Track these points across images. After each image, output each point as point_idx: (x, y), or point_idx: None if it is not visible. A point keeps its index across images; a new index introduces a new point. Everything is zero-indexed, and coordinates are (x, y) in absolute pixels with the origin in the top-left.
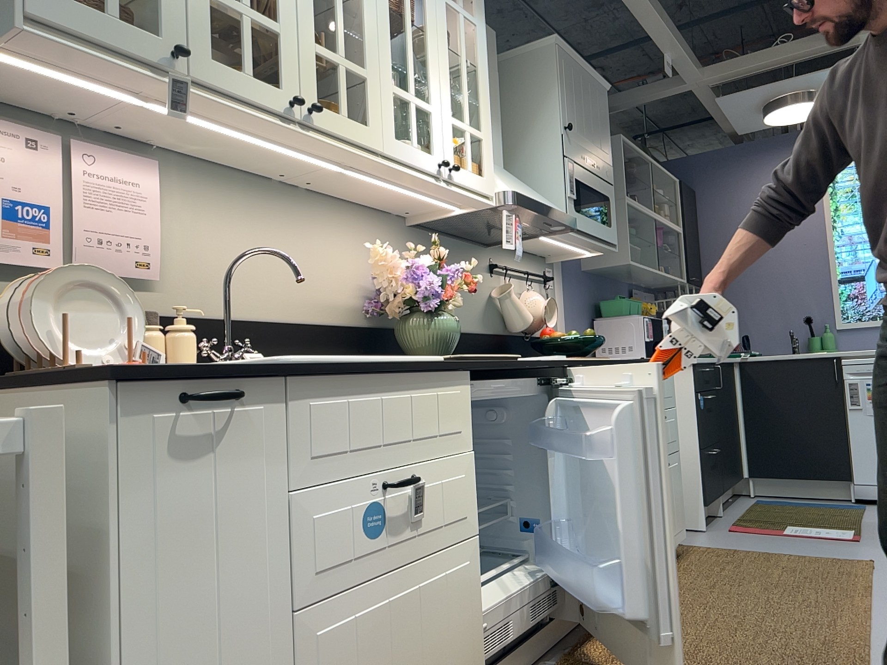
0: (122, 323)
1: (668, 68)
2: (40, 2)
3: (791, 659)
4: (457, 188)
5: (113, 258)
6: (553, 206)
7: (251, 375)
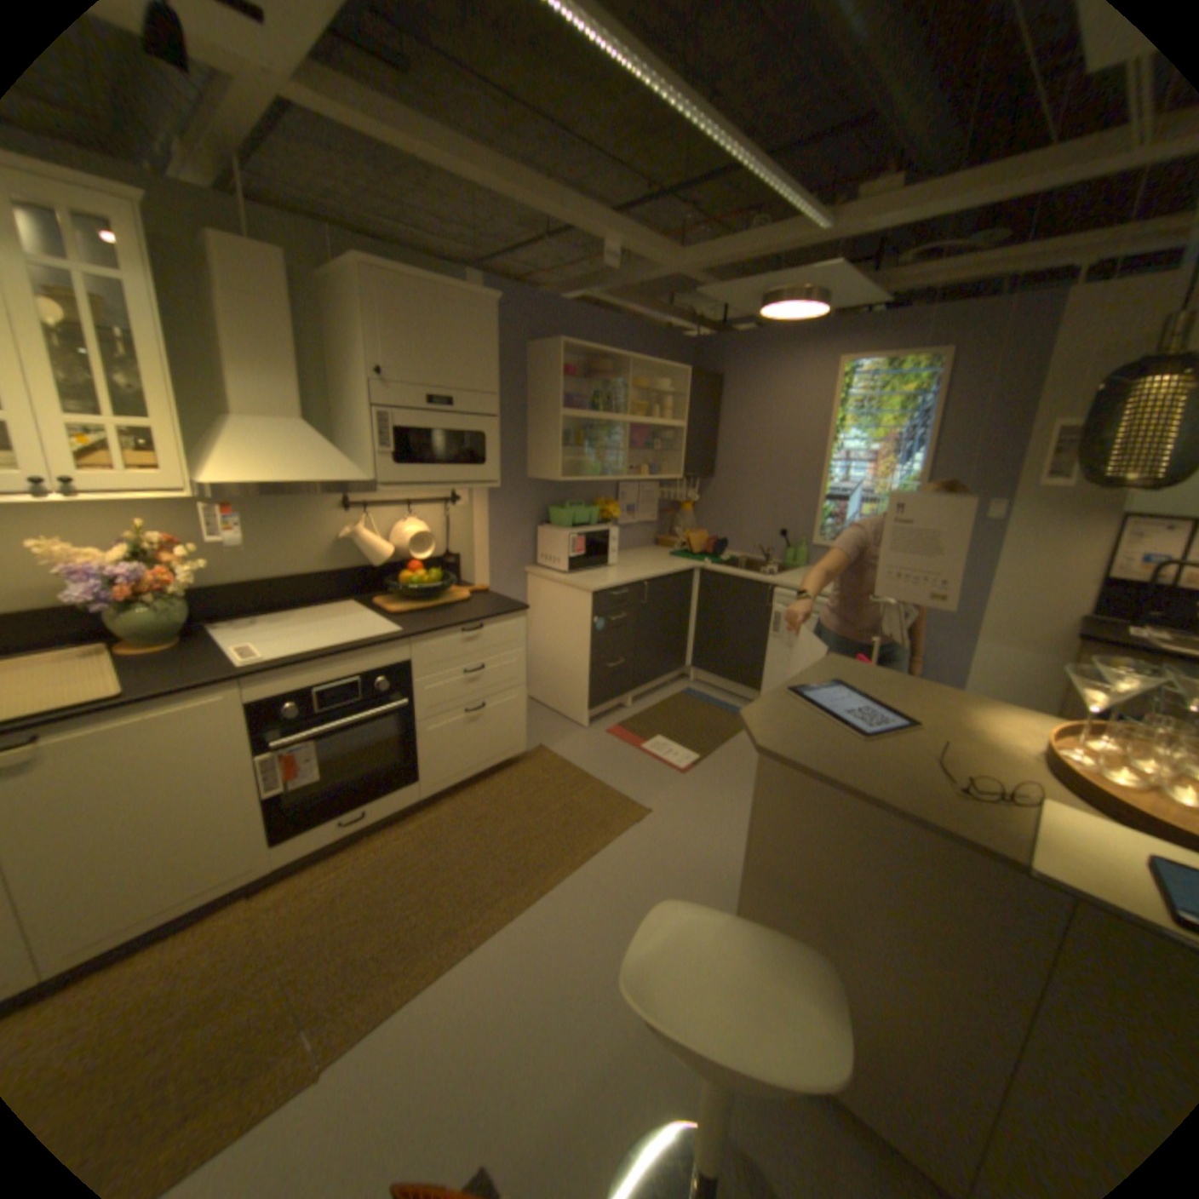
0: None
1: (612, 256)
2: None
3: (394, 949)
4: (93, 496)
5: None
6: (331, 473)
7: None
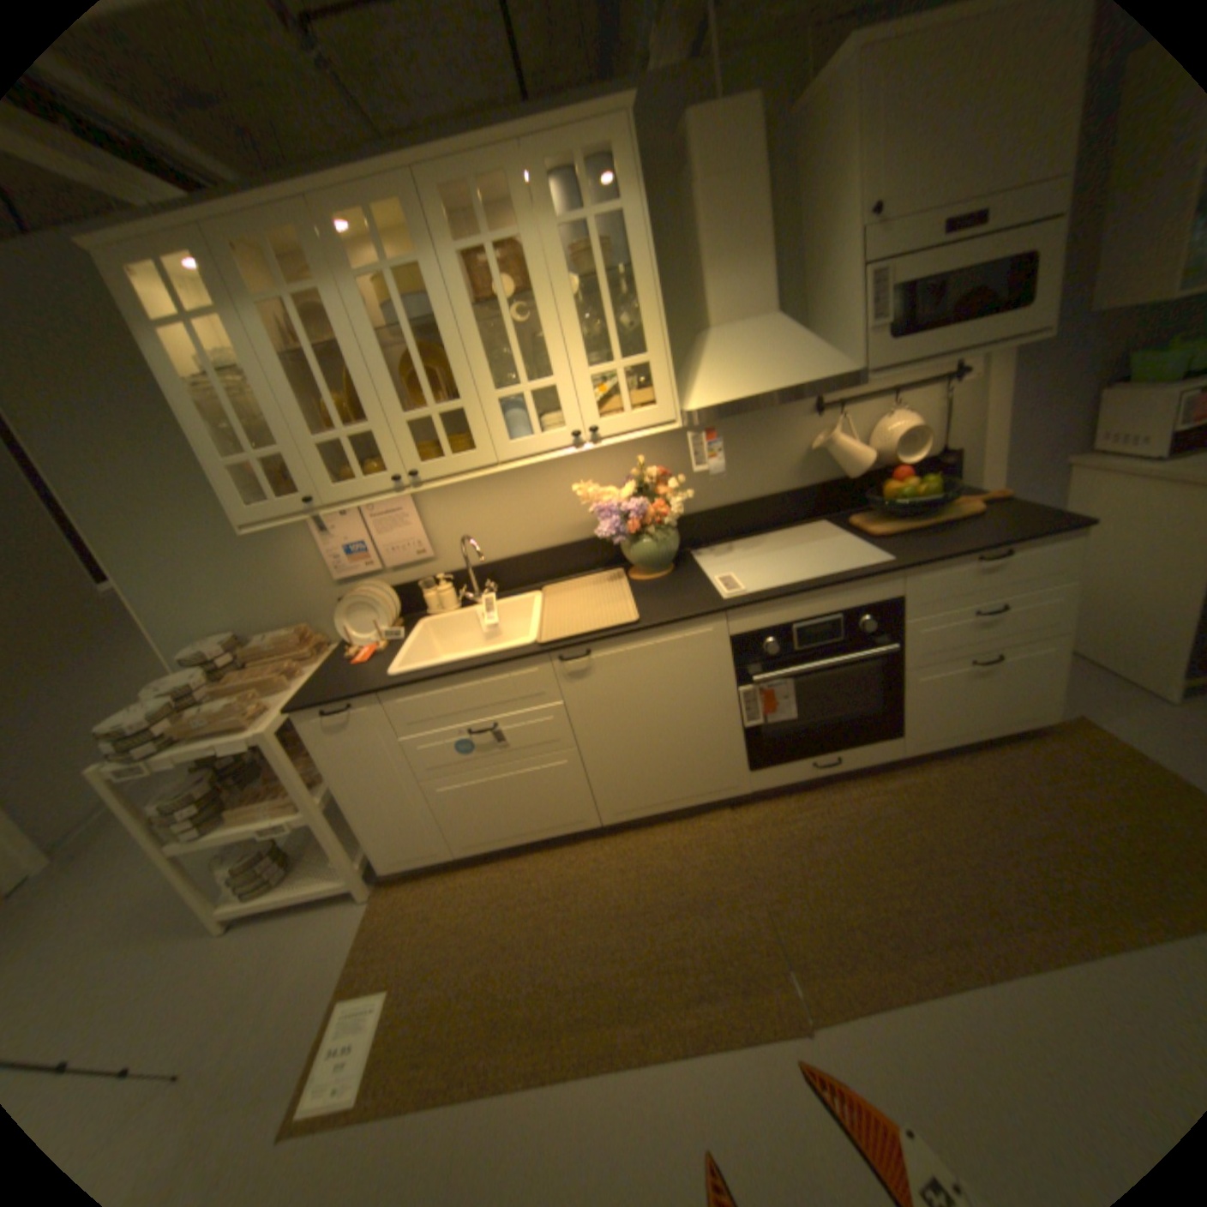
0: (388, 612)
1: None
2: (241, 518)
3: (885, 930)
4: (608, 442)
5: (403, 555)
6: (811, 371)
7: (353, 699)
